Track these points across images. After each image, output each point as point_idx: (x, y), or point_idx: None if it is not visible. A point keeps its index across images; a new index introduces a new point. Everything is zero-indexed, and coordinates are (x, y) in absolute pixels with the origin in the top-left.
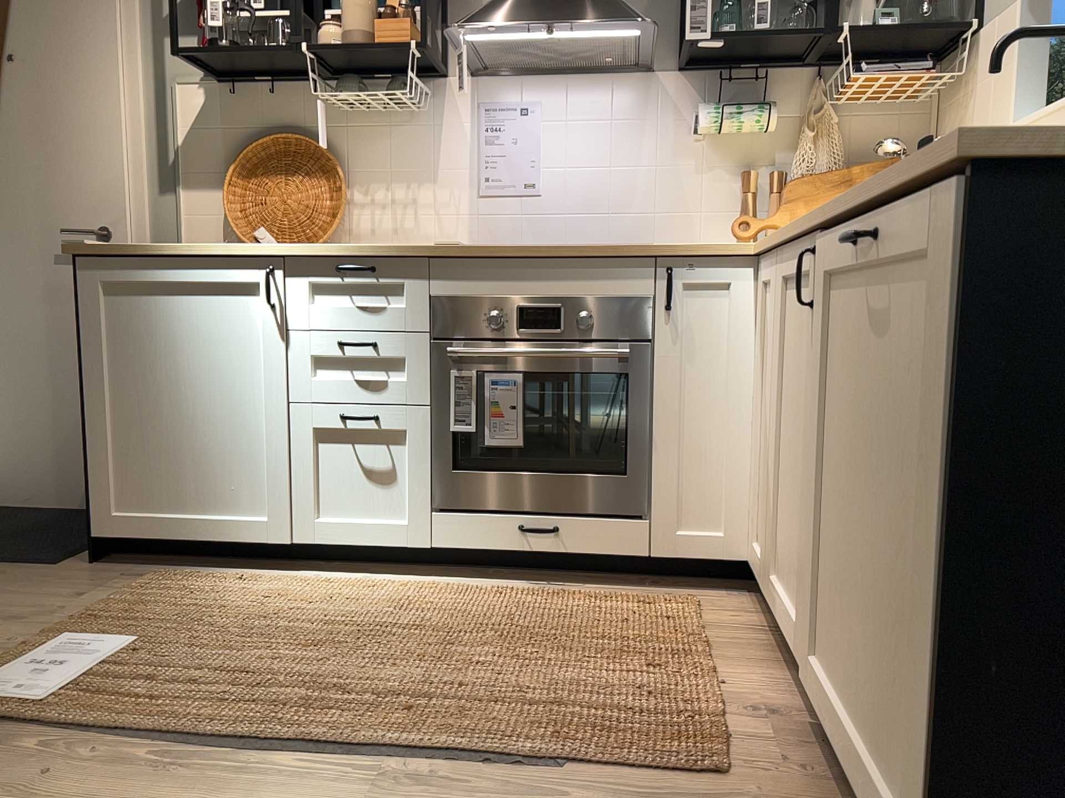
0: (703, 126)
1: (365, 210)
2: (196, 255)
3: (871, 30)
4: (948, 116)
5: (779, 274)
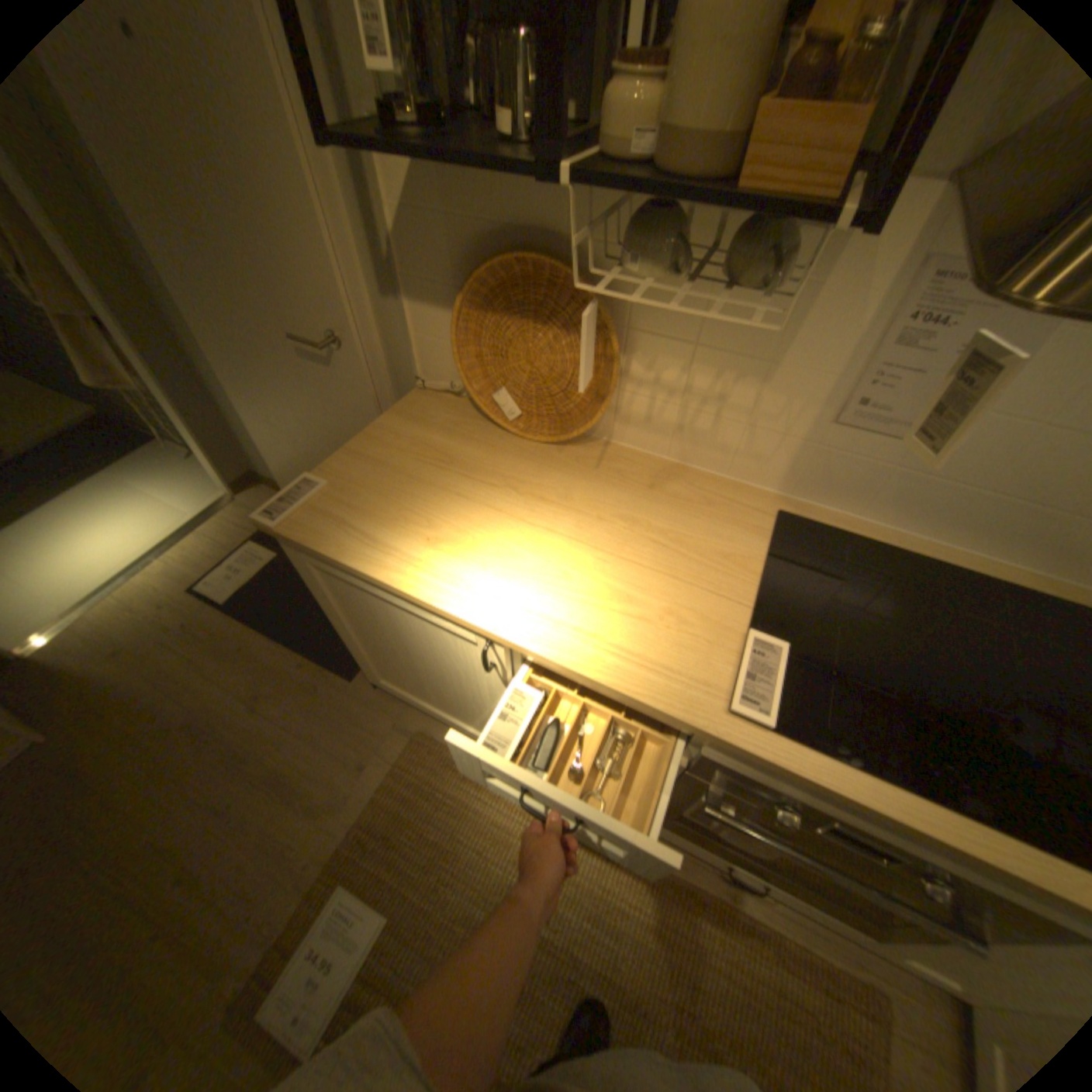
0: None
1: (646, 388)
2: (399, 593)
3: None
4: None
5: None
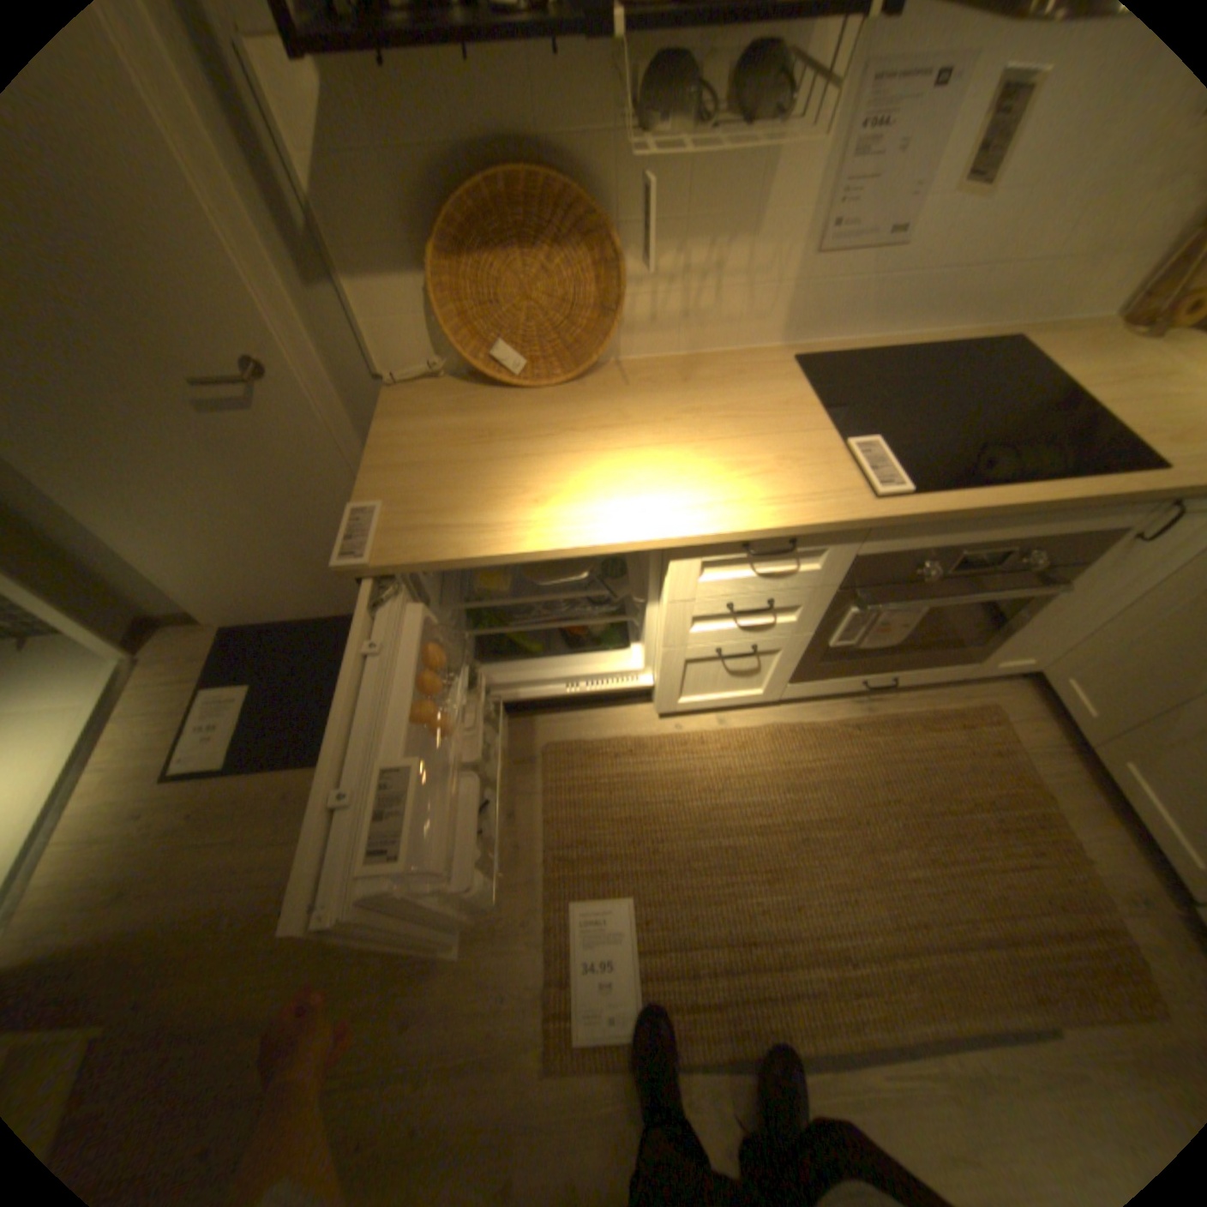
0: None
1: (645, 285)
2: (547, 555)
3: None
4: None
5: None
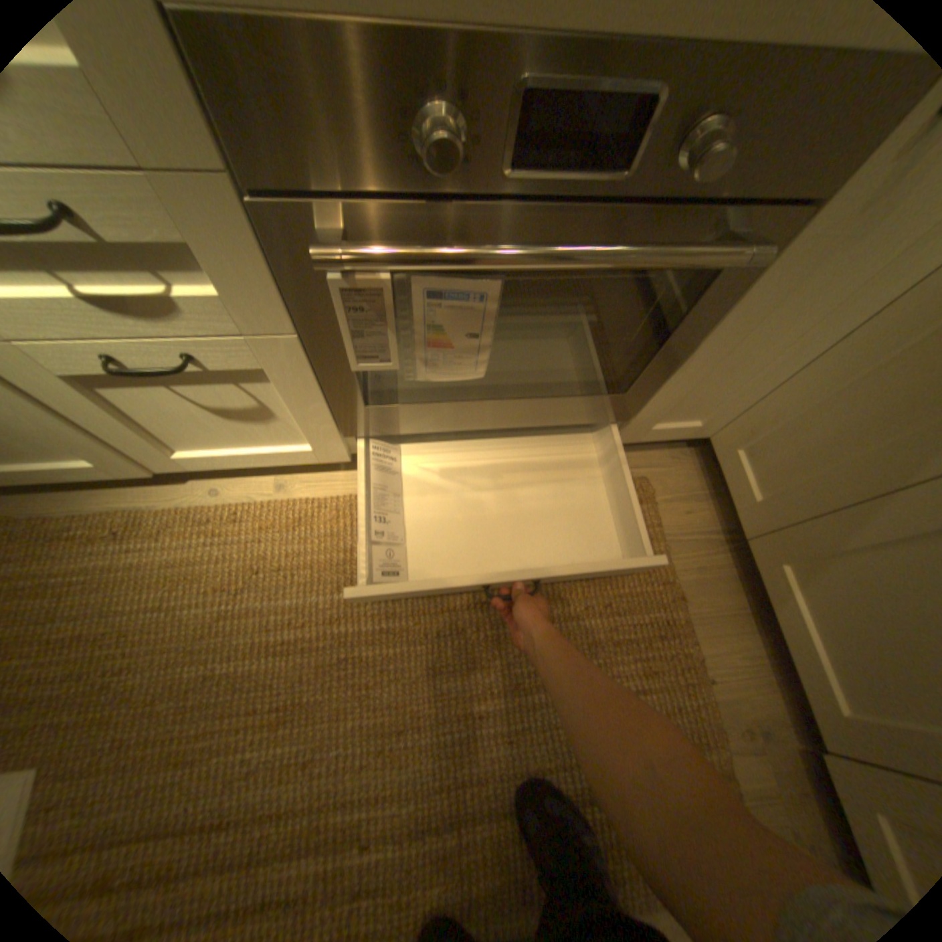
0: None
1: None
2: None
3: None
4: None
5: None
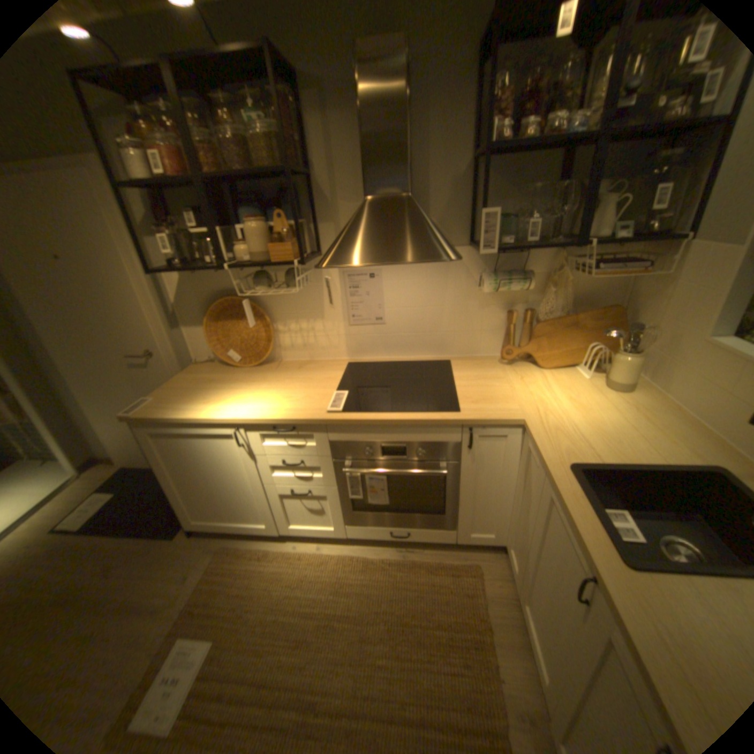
0: (486, 287)
1: (286, 335)
2: (192, 423)
3: (613, 233)
4: (652, 281)
5: (544, 477)
